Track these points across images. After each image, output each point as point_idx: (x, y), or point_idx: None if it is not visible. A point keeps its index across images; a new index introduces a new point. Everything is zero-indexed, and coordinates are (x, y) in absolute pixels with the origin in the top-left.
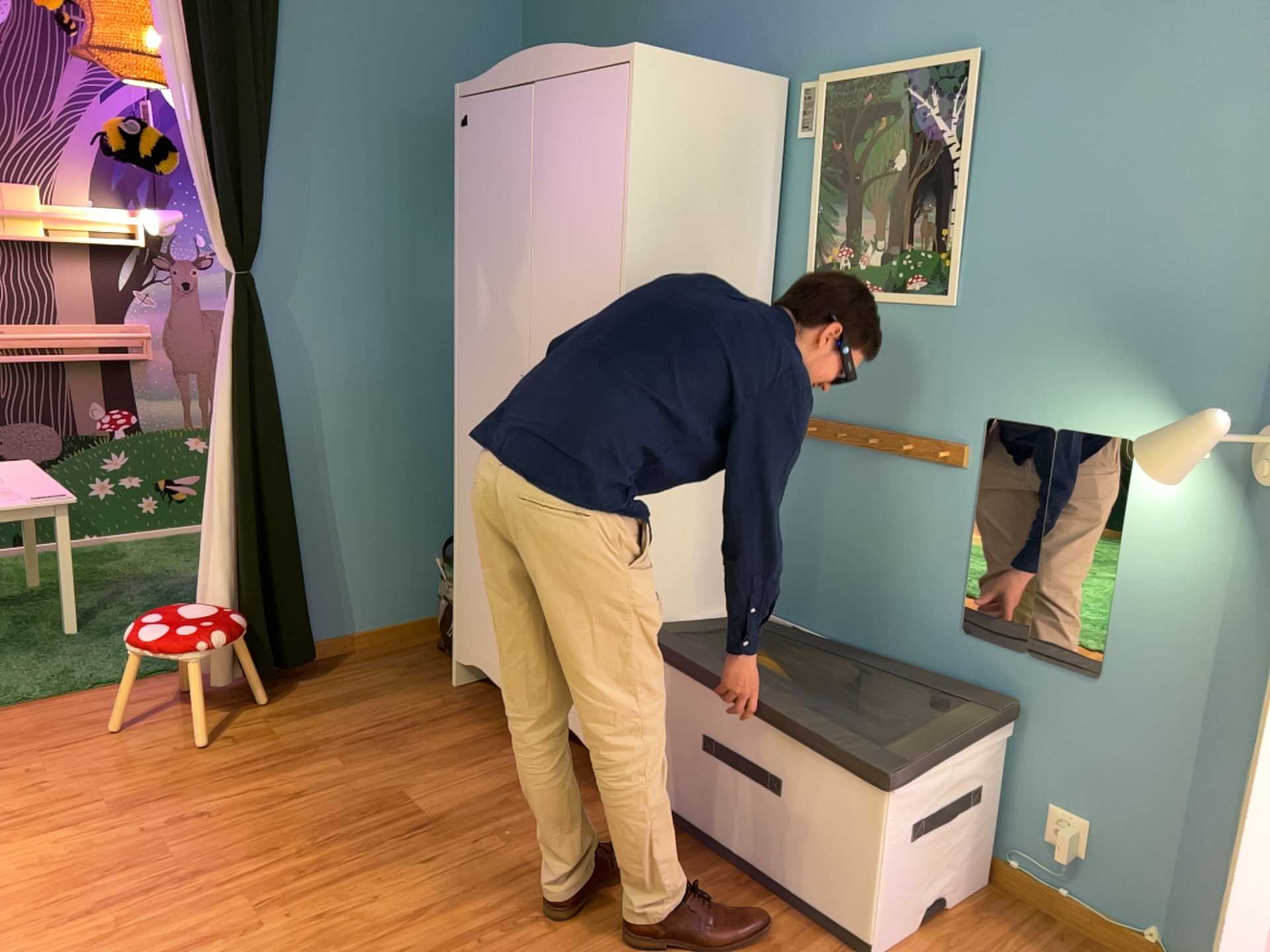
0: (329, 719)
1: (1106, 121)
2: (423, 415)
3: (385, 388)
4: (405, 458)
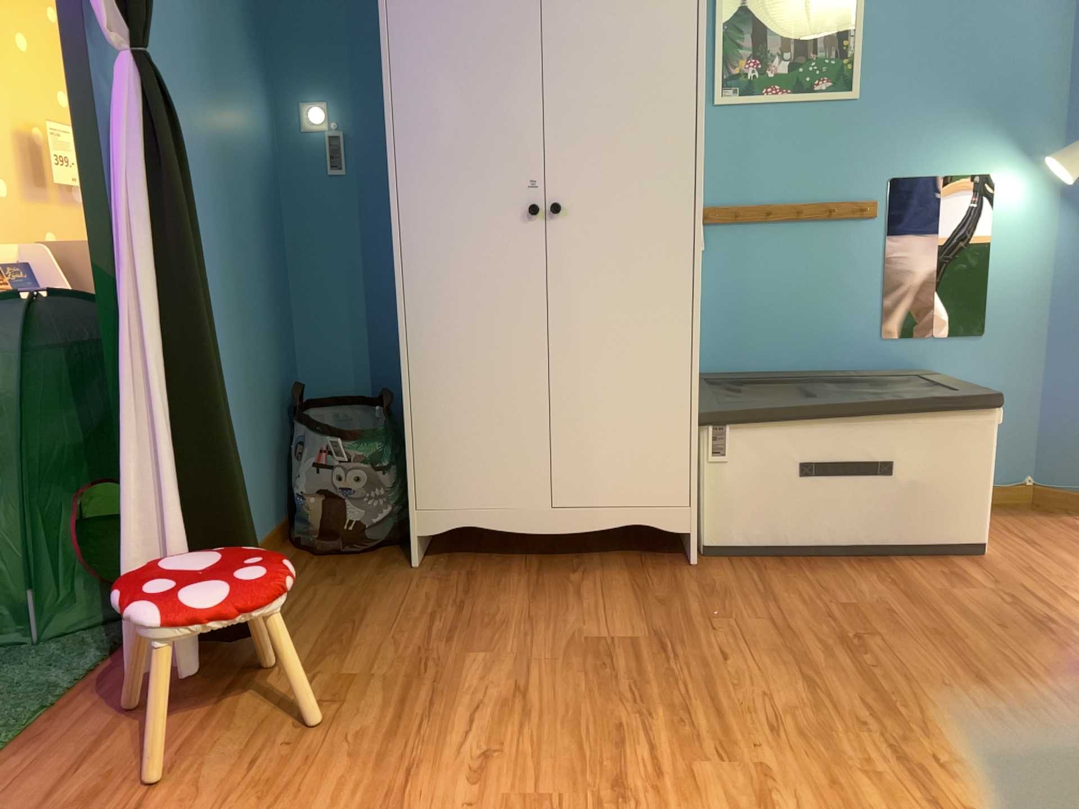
0: (373, 638)
1: None
2: (245, 280)
3: (219, 244)
4: (240, 335)
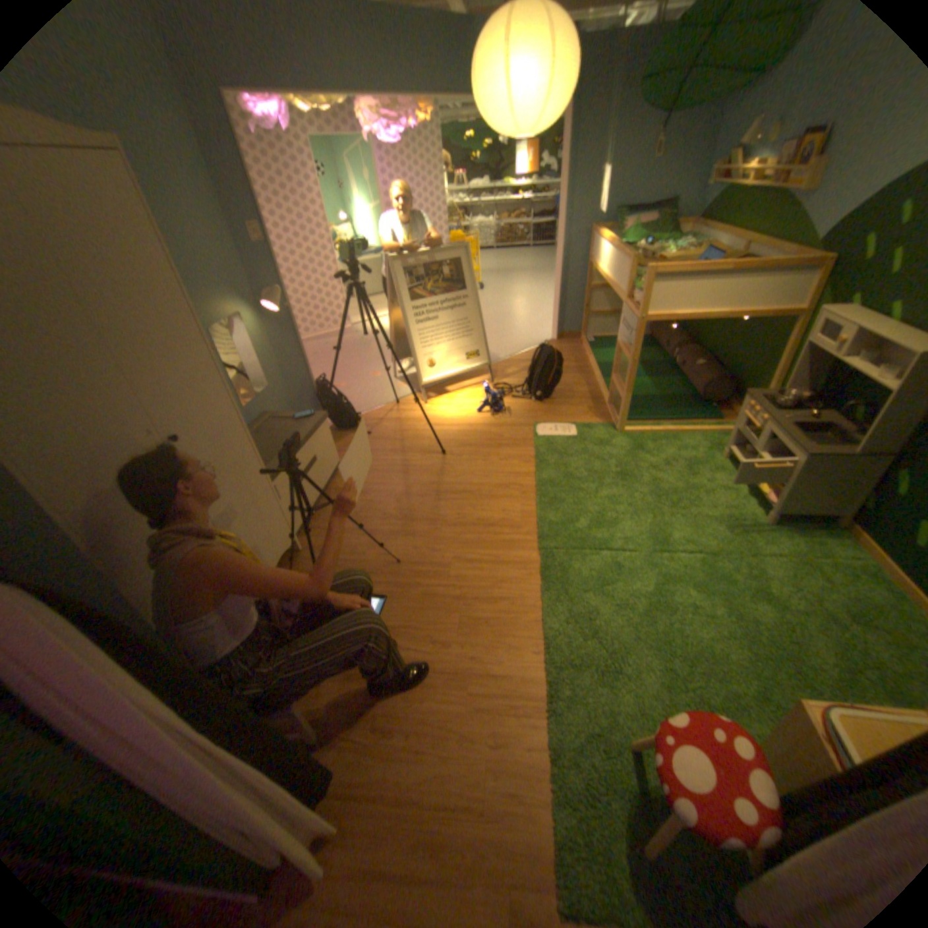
0: (308, 709)
1: (172, 198)
2: None
3: None
4: None
